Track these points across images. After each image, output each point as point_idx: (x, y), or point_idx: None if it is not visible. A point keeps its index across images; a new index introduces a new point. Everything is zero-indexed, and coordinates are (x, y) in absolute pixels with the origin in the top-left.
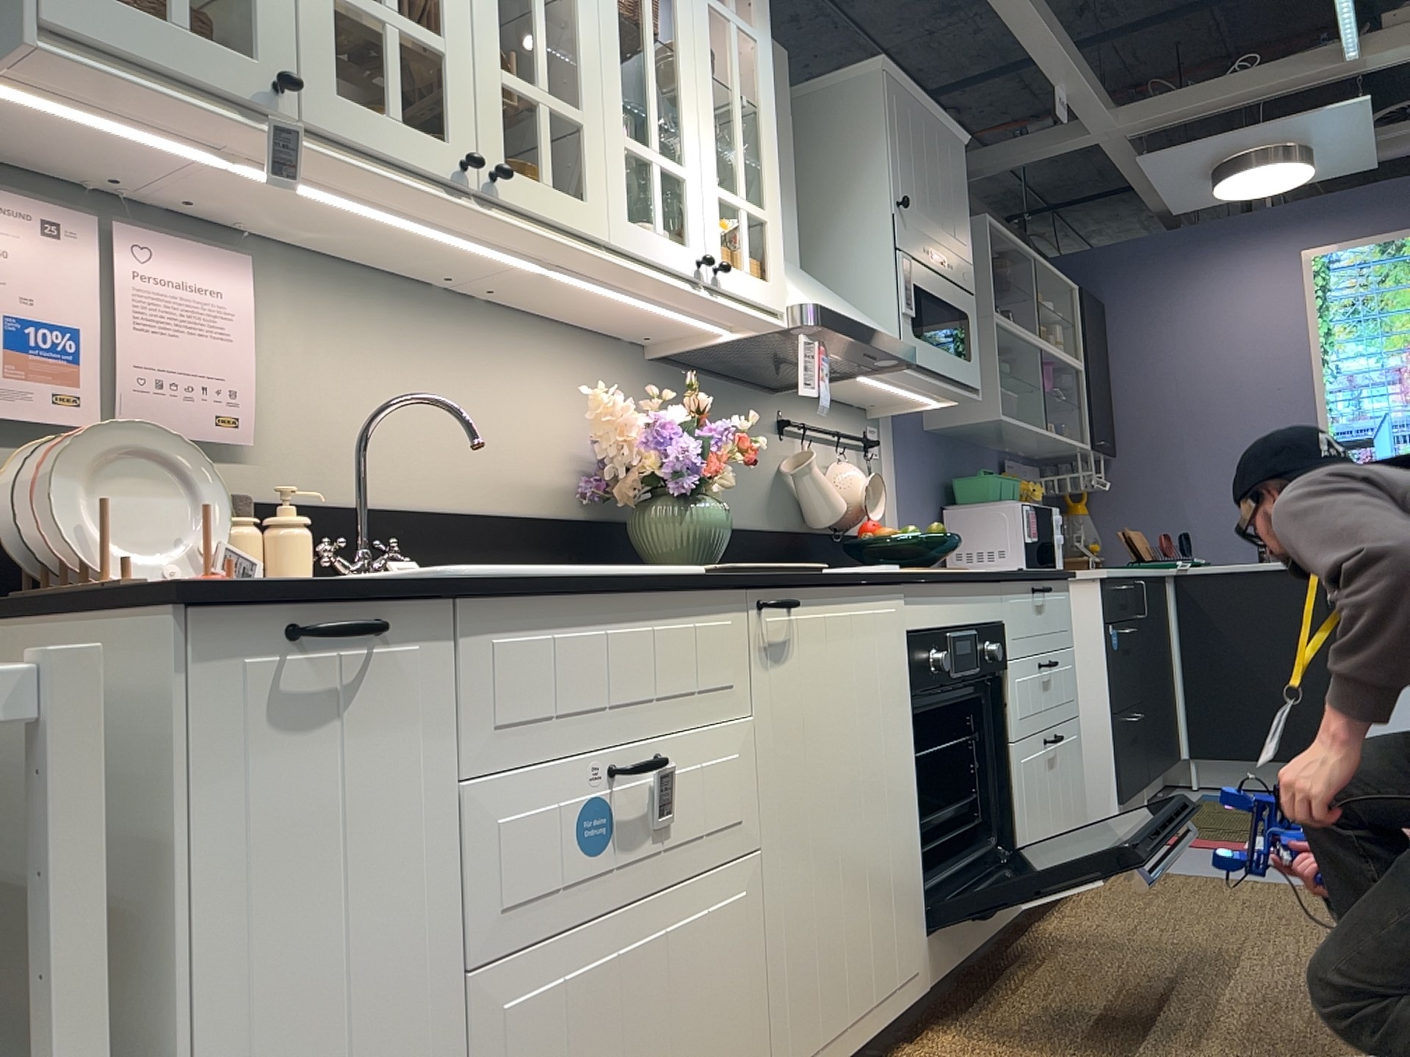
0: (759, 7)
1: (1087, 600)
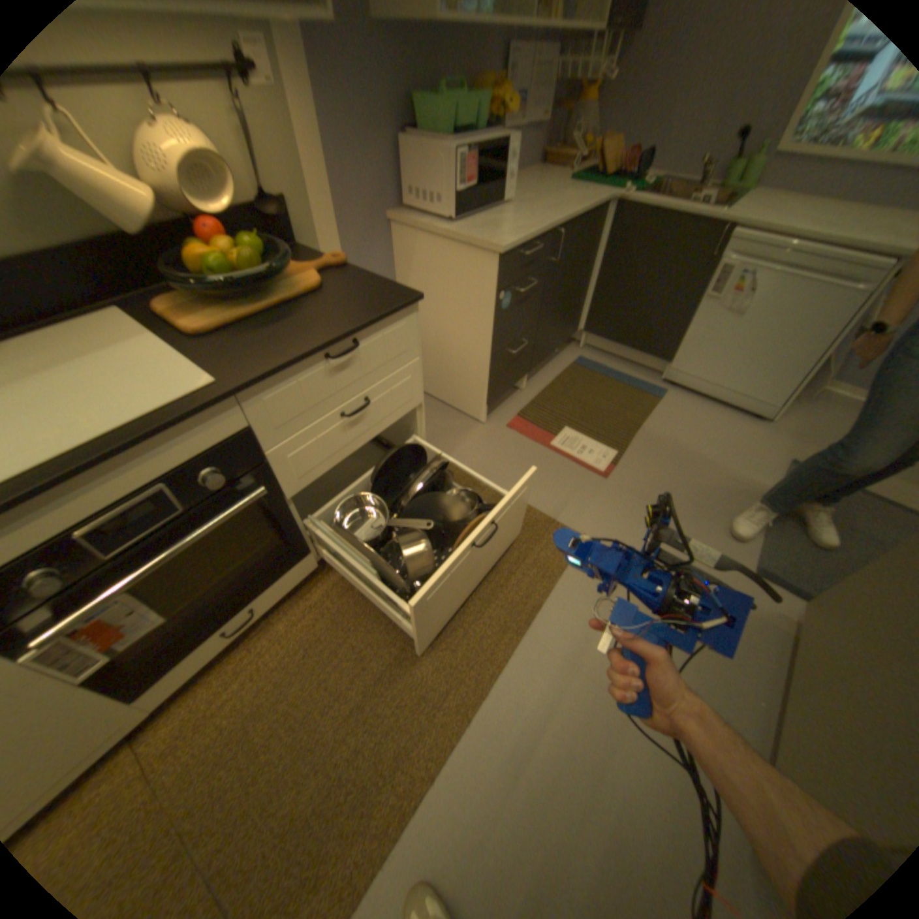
0: None
1: (485, 268)
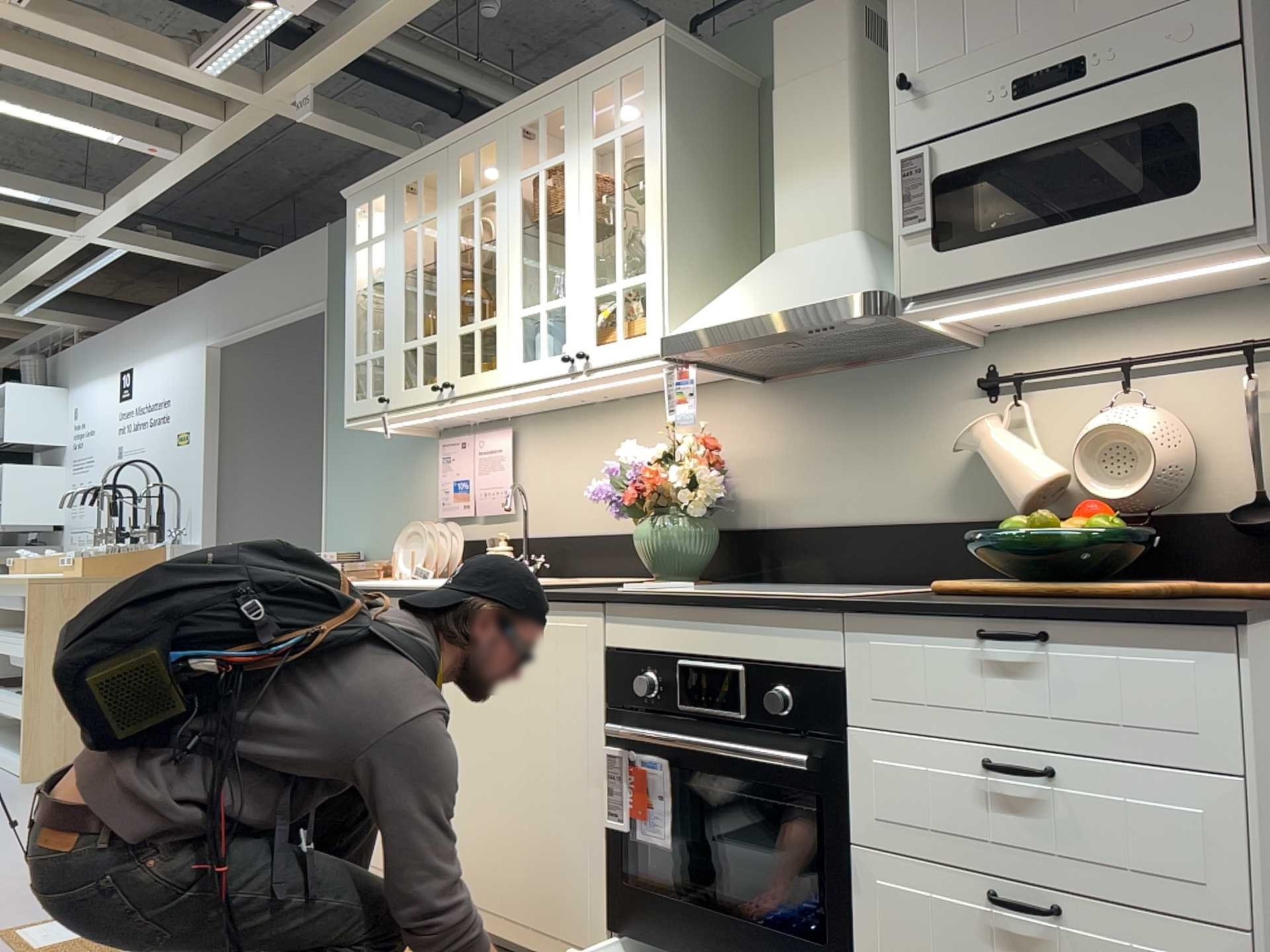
0: (645, 92)
1: None
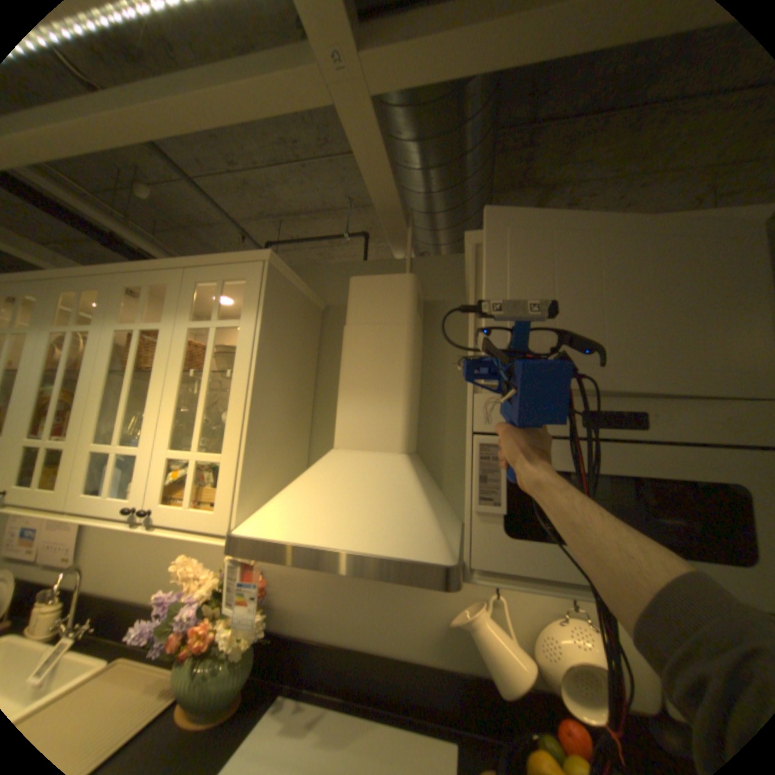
0: (245, 298)
1: None
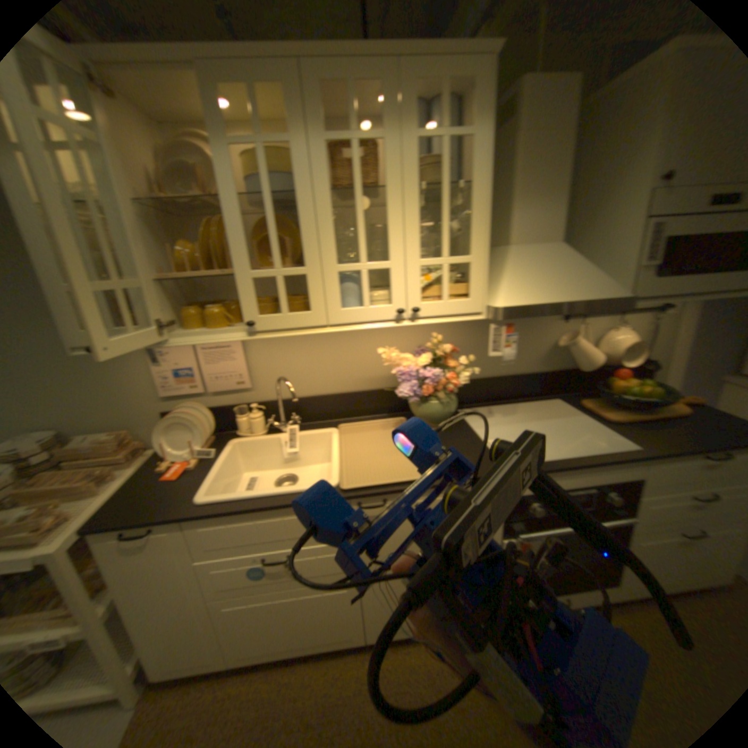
0: (480, 102)
1: None
